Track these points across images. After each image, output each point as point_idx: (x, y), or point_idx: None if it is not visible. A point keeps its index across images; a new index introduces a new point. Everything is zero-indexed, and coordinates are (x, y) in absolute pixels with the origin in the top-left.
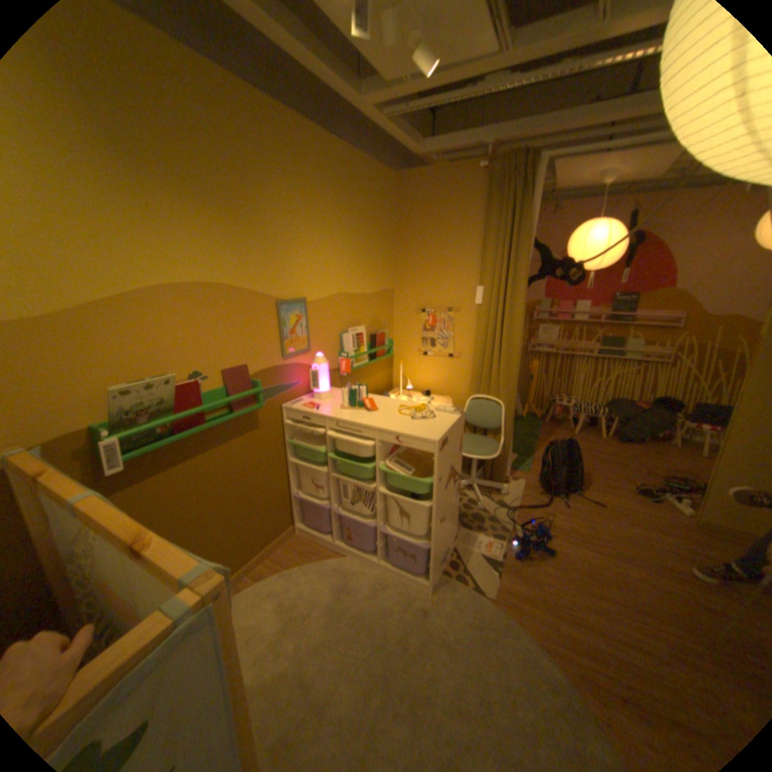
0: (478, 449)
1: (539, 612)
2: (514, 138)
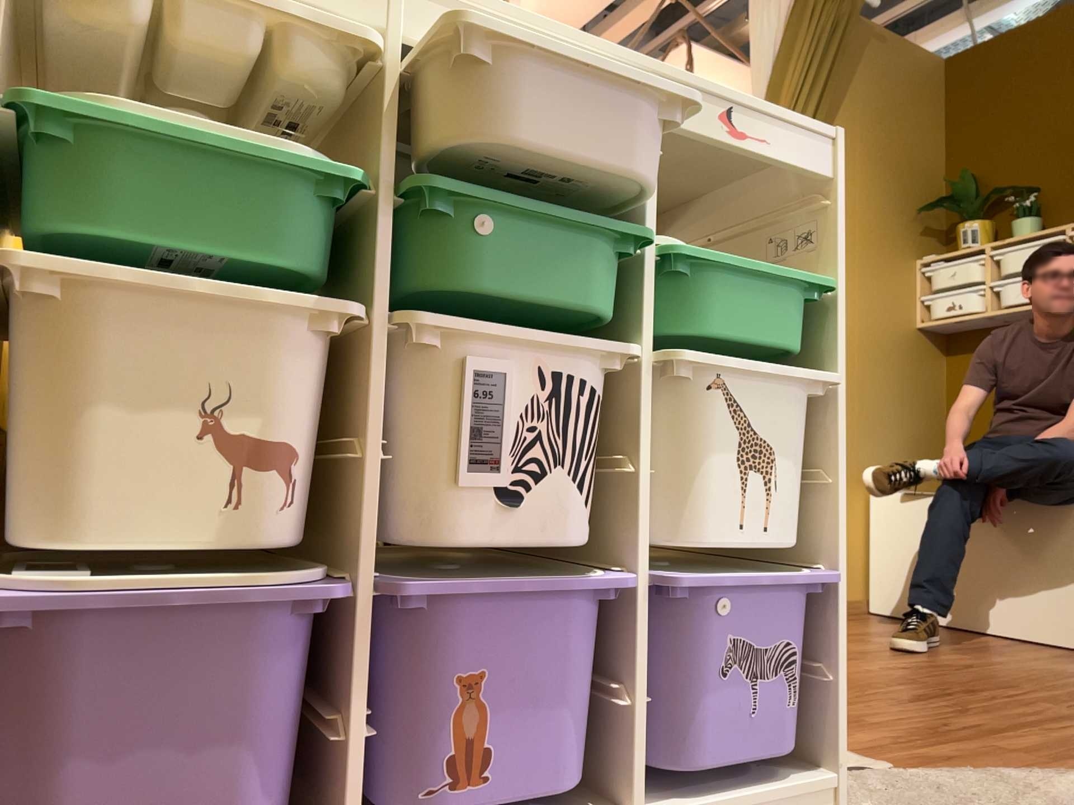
0: None
1: (944, 740)
2: None
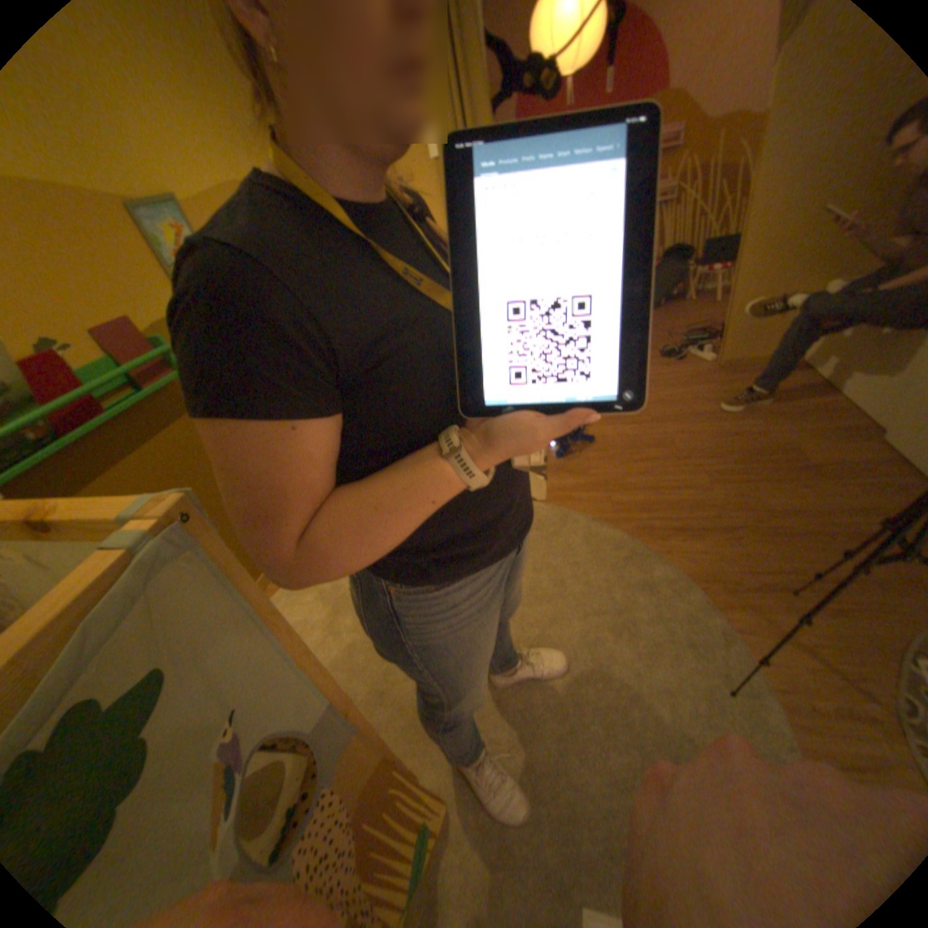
0: None
1: (591, 492)
2: None
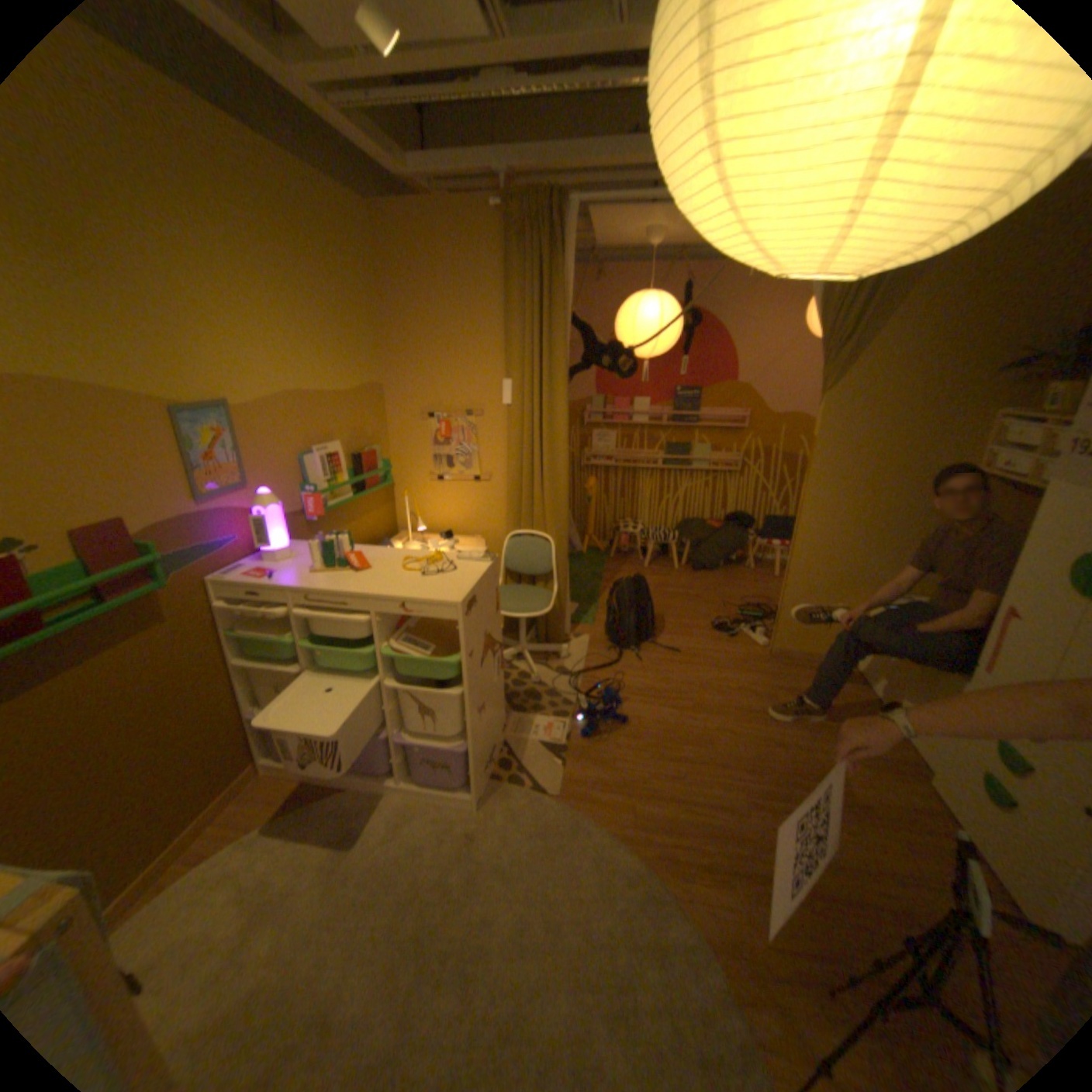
0: (524, 604)
1: (611, 796)
2: (532, 170)
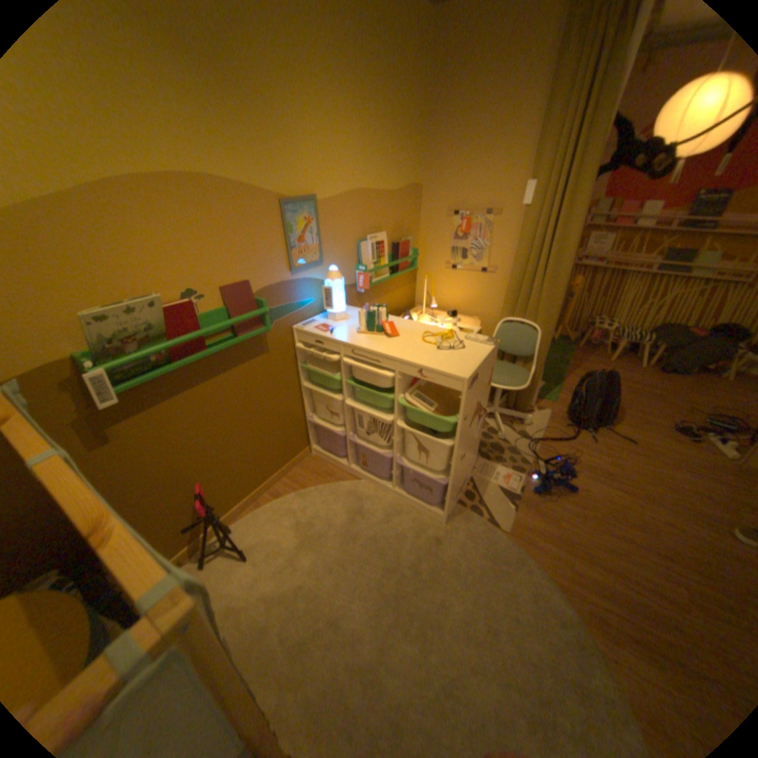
0: (505, 378)
1: (554, 548)
2: None
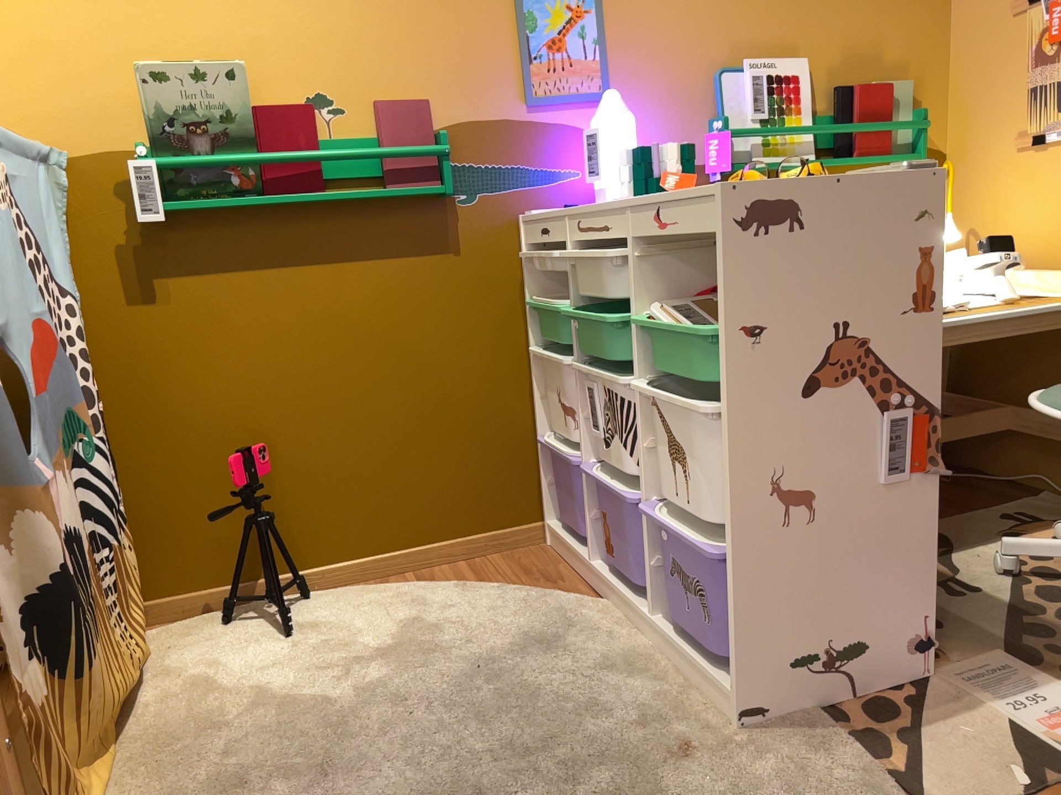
0: None
1: None
2: None
